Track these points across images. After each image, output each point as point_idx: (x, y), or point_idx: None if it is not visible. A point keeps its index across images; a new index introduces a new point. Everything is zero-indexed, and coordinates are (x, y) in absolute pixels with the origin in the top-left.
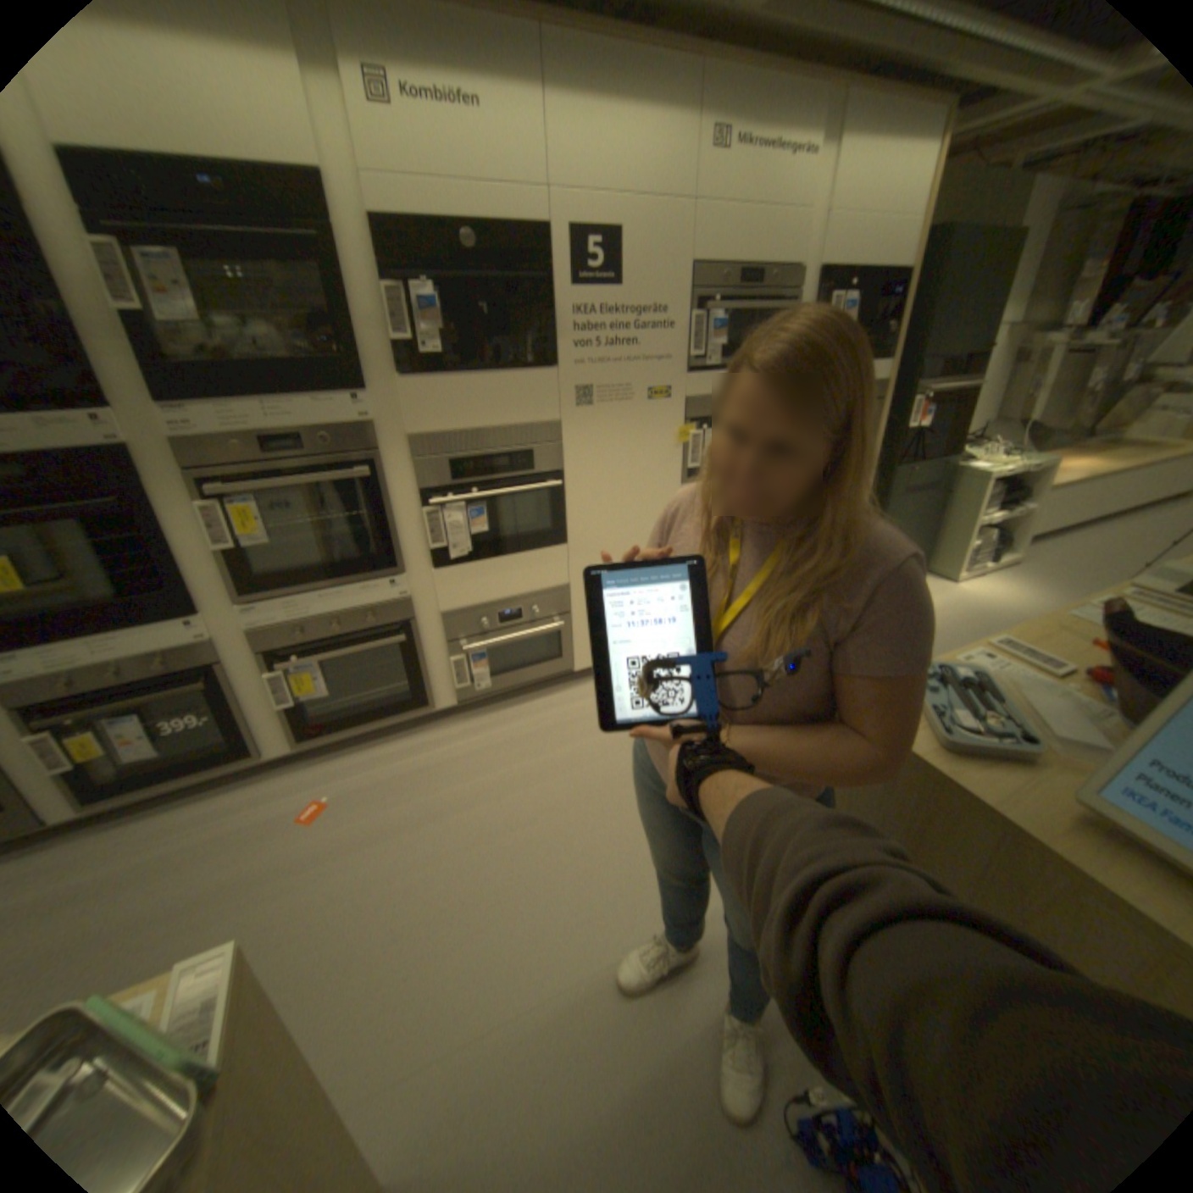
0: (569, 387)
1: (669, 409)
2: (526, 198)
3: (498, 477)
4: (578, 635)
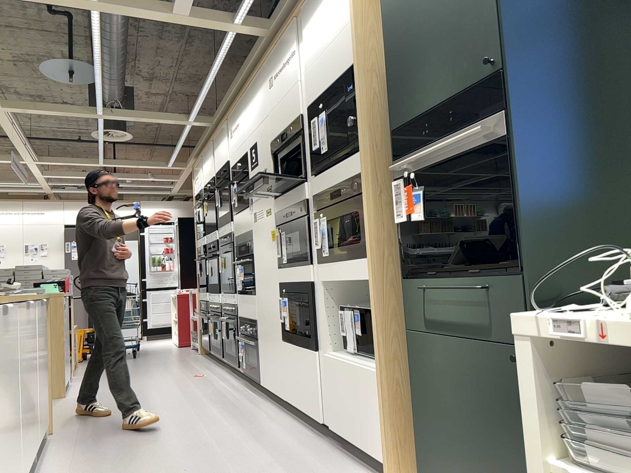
0: (252, 214)
1: (271, 221)
2: (244, 145)
3: (244, 256)
4: (260, 359)
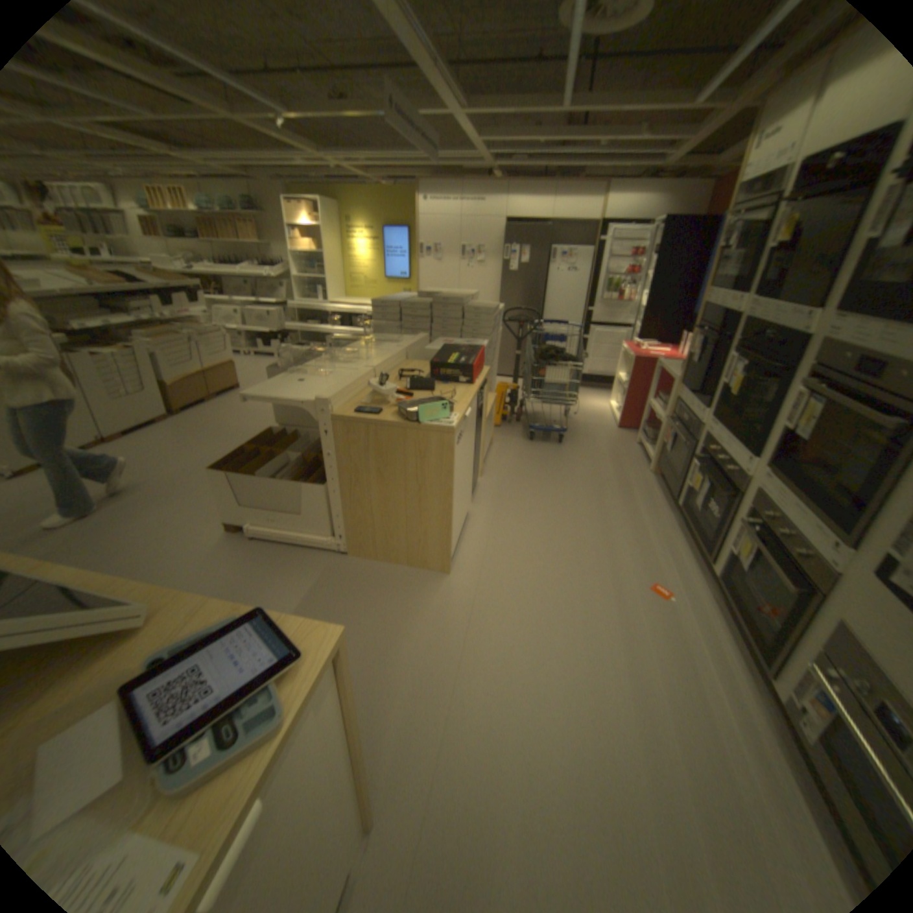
0: None
1: None
2: None
3: None
4: None
